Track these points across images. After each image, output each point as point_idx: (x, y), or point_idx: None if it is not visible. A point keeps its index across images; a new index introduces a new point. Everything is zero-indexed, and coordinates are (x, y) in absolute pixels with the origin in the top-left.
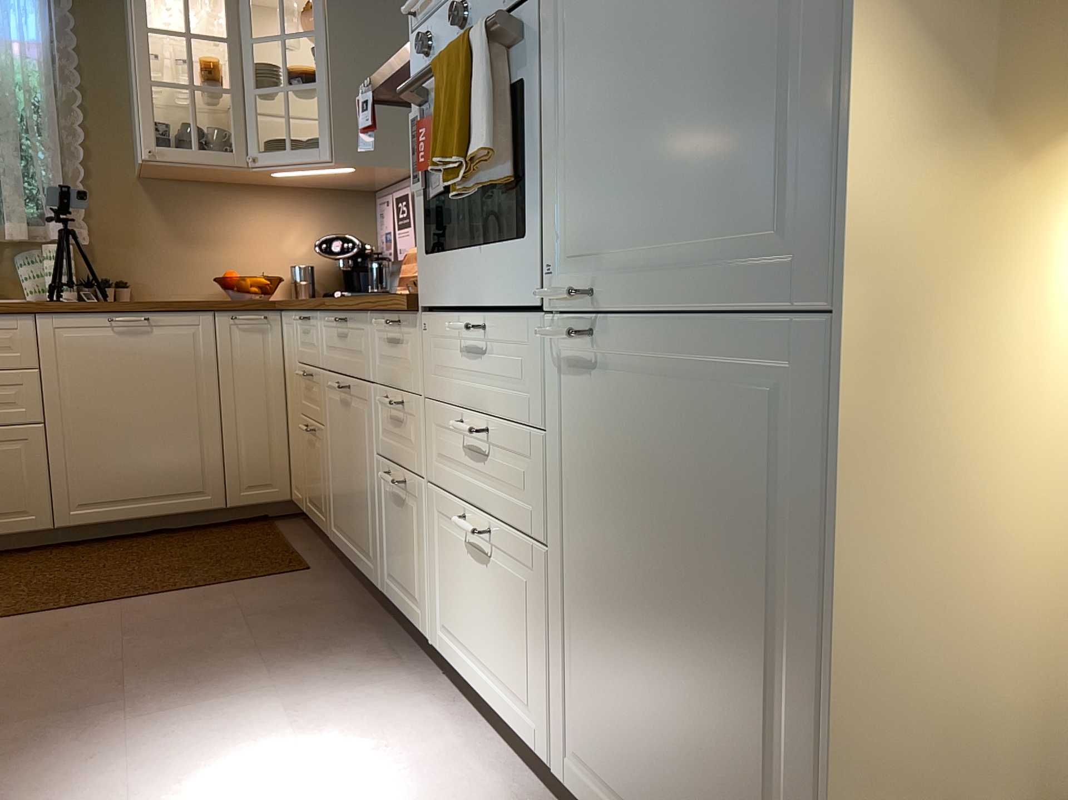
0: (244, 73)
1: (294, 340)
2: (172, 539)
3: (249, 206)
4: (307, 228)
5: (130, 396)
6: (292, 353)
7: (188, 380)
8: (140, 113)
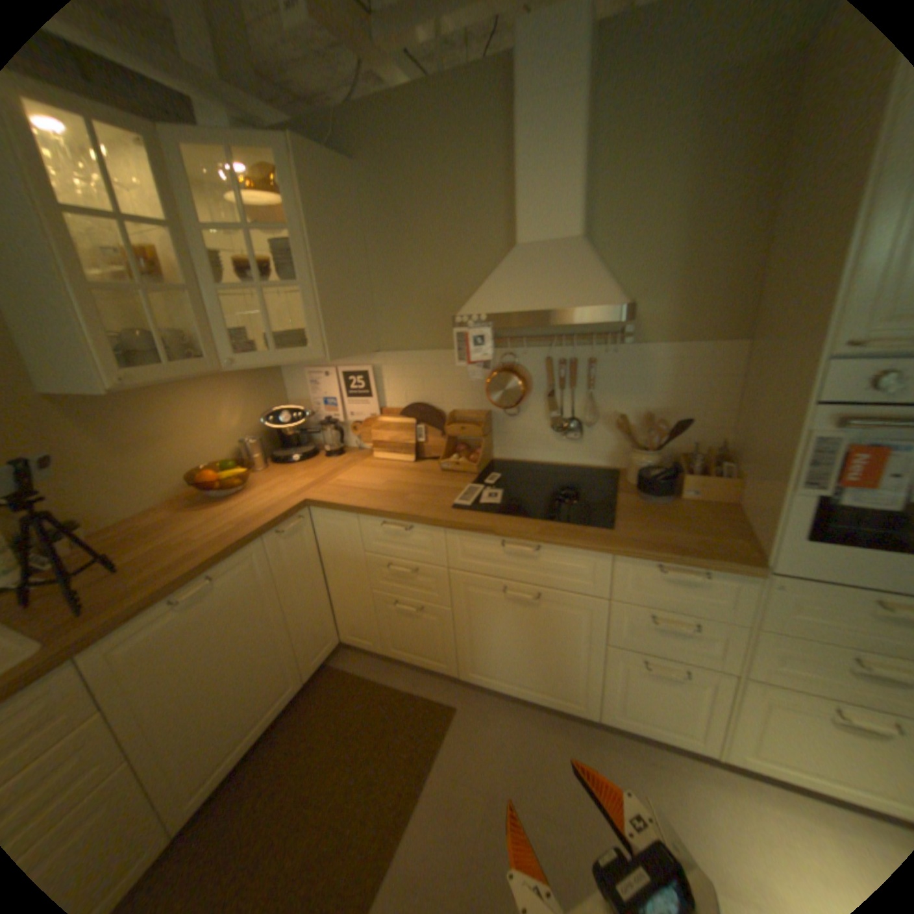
0: (192, 265)
1: (357, 535)
2: (281, 744)
3: (182, 395)
4: (237, 403)
5: (212, 661)
6: (349, 543)
7: (257, 609)
8: (85, 330)
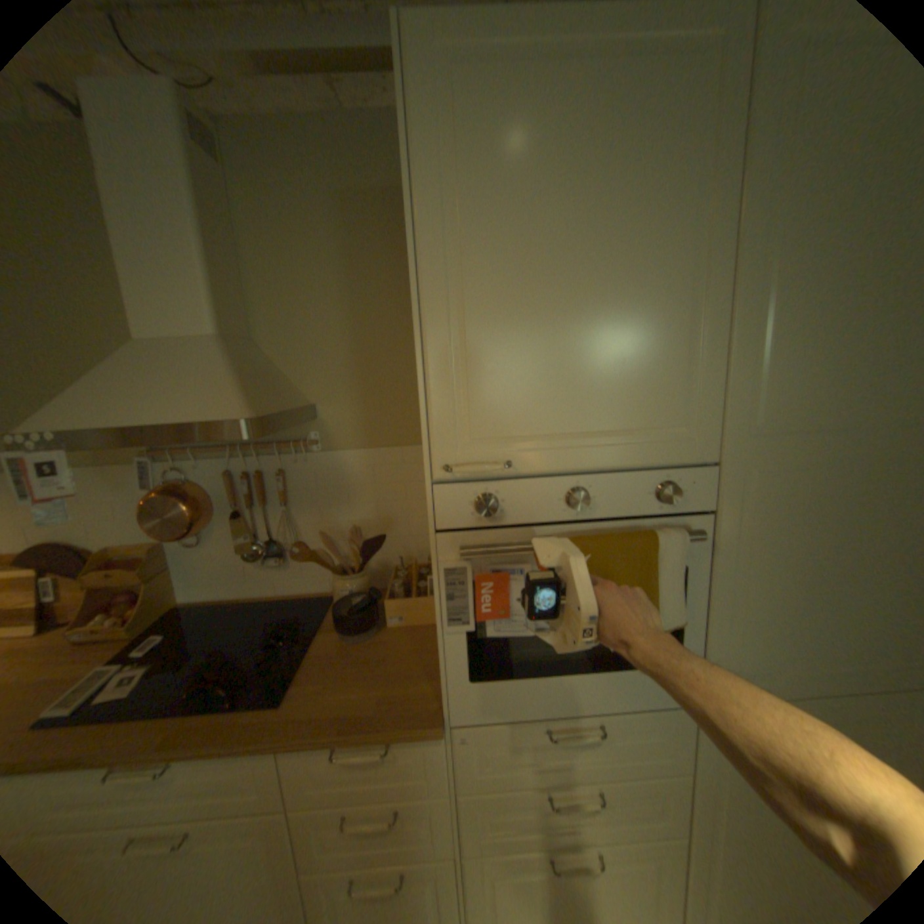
0: None
1: None
2: None
3: None
4: None
5: None
6: None
7: None
8: None
